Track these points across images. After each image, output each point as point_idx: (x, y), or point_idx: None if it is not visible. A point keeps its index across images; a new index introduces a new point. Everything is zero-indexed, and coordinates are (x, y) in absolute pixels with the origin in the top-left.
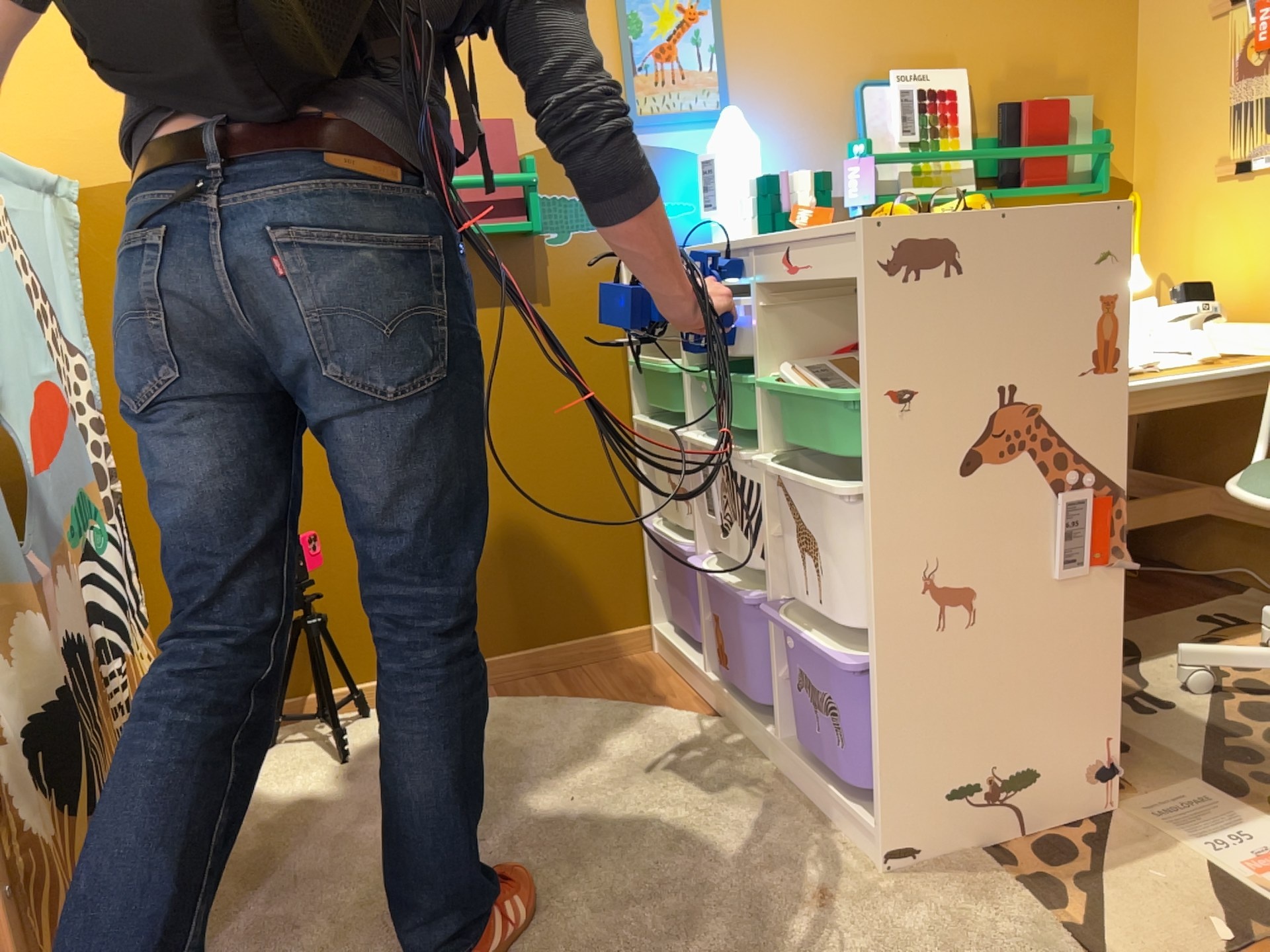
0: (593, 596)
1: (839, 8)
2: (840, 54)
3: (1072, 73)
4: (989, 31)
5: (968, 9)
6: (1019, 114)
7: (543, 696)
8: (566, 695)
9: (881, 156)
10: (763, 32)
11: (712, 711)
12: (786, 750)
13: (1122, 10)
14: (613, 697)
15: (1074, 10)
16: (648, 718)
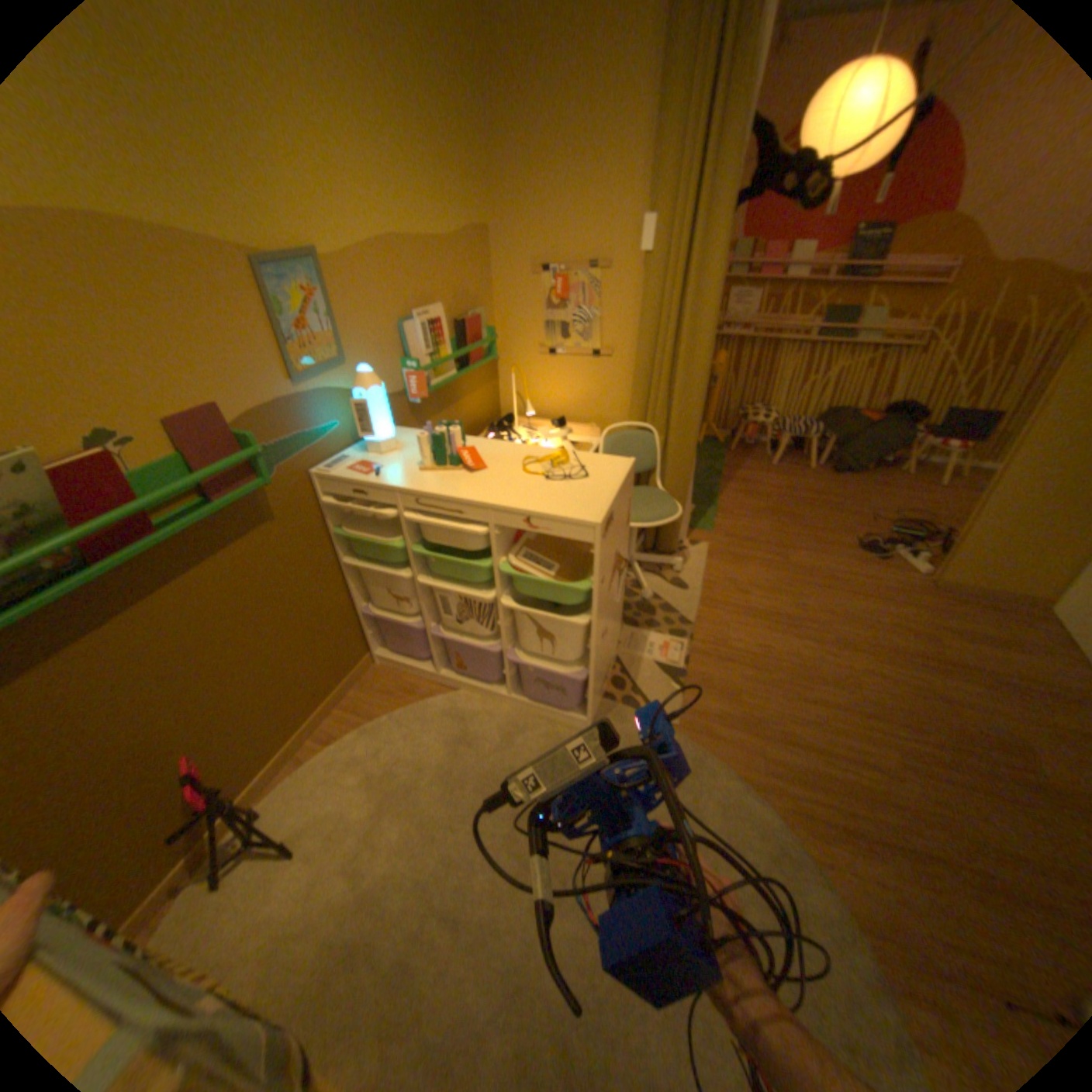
0: (341, 660)
1: (383, 273)
2: (389, 304)
3: (474, 295)
4: (445, 277)
5: (435, 265)
6: (465, 326)
7: (352, 730)
8: (363, 720)
9: (420, 365)
10: (350, 296)
11: (448, 687)
12: (517, 696)
13: (486, 257)
14: (390, 707)
15: (471, 259)
16: (426, 710)
